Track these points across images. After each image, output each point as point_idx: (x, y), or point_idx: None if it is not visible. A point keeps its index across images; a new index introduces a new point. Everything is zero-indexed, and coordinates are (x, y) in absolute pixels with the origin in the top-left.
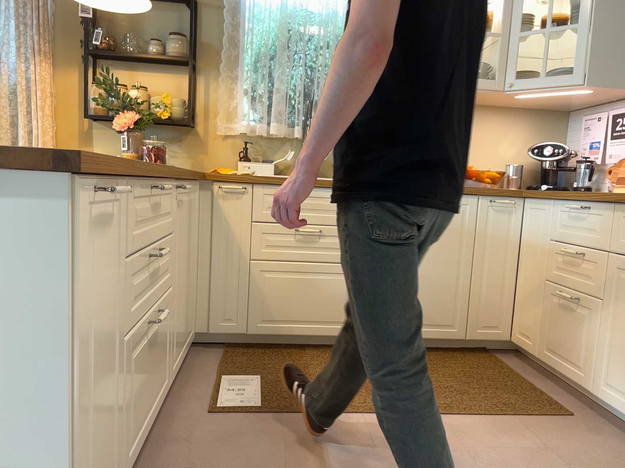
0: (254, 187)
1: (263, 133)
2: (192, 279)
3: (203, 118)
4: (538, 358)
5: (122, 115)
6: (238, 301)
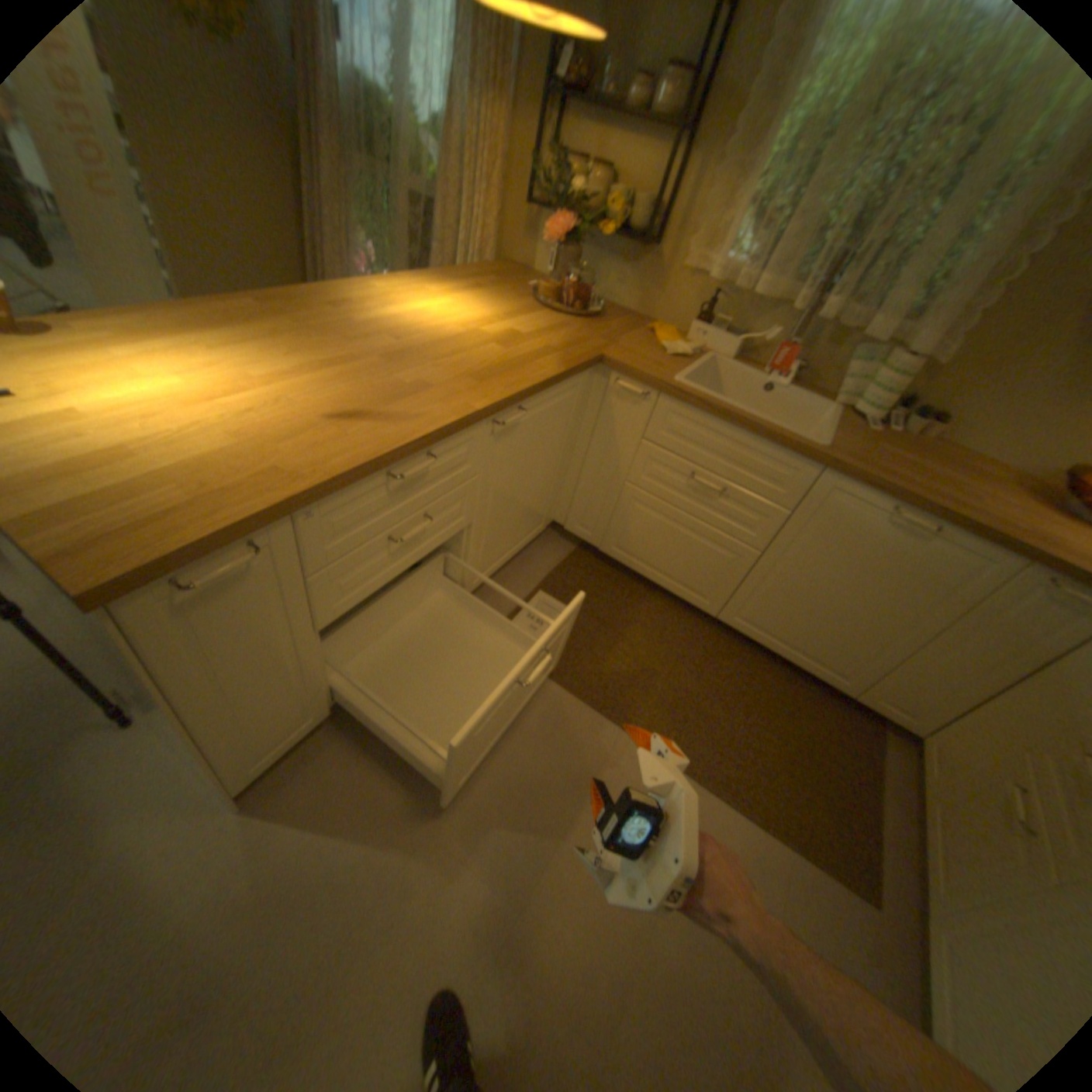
0: (662, 397)
1: (746, 286)
2: (547, 483)
3: (676, 230)
4: (927, 799)
5: (558, 214)
6: (600, 515)
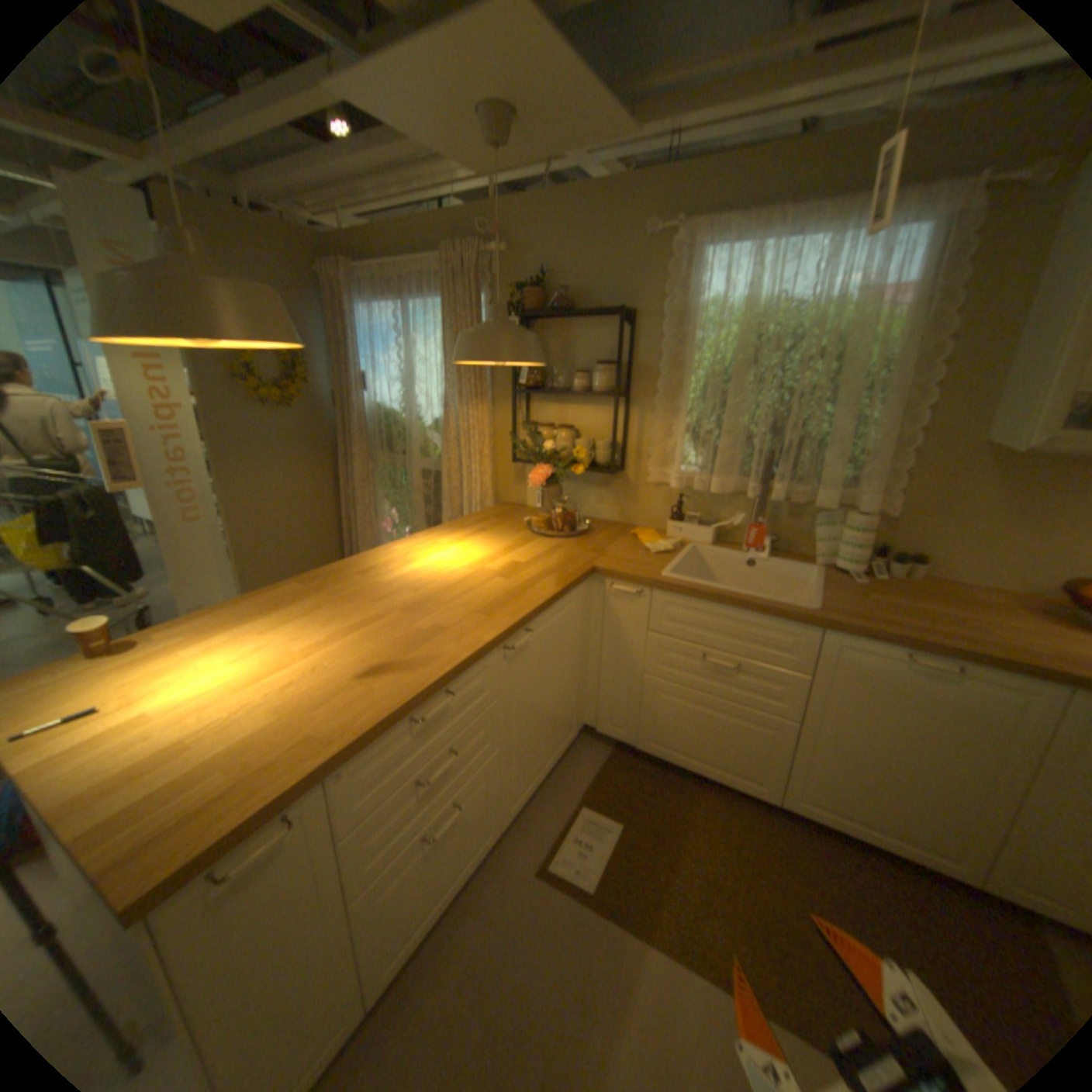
0: (653, 592)
1: (701, 488)
2: (567, 689)
3: (633, 459)
4: None
5: (536, 468)
6: (627, 711)
